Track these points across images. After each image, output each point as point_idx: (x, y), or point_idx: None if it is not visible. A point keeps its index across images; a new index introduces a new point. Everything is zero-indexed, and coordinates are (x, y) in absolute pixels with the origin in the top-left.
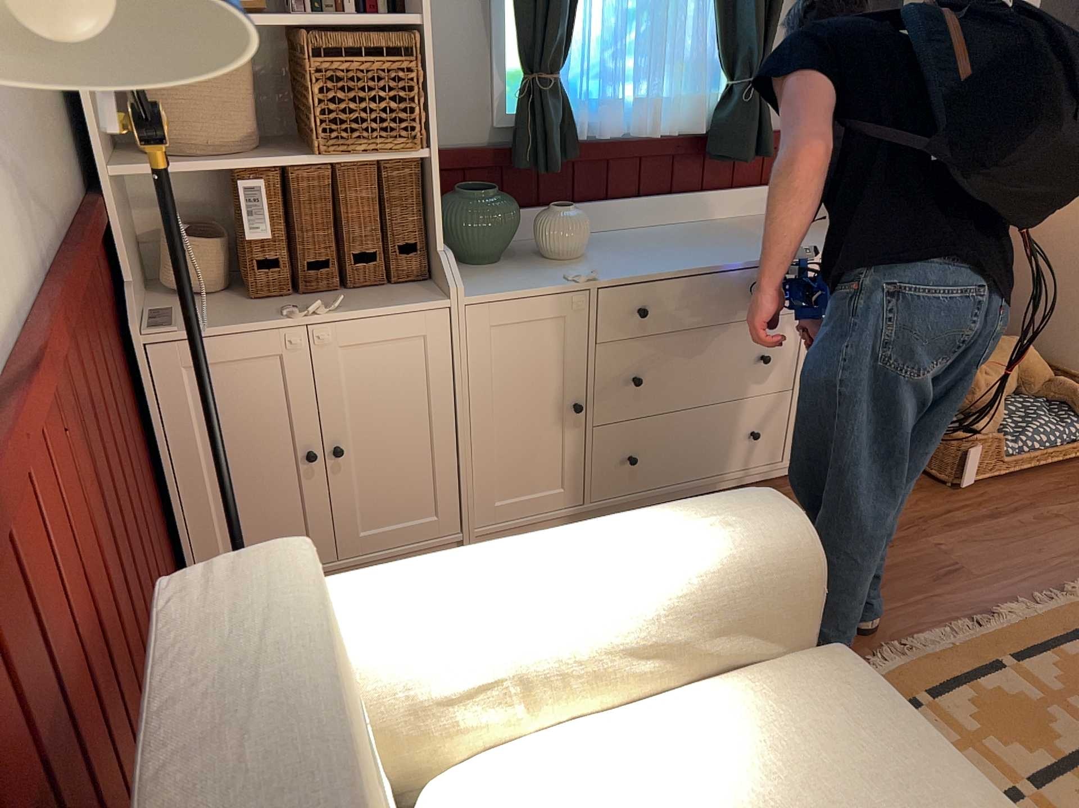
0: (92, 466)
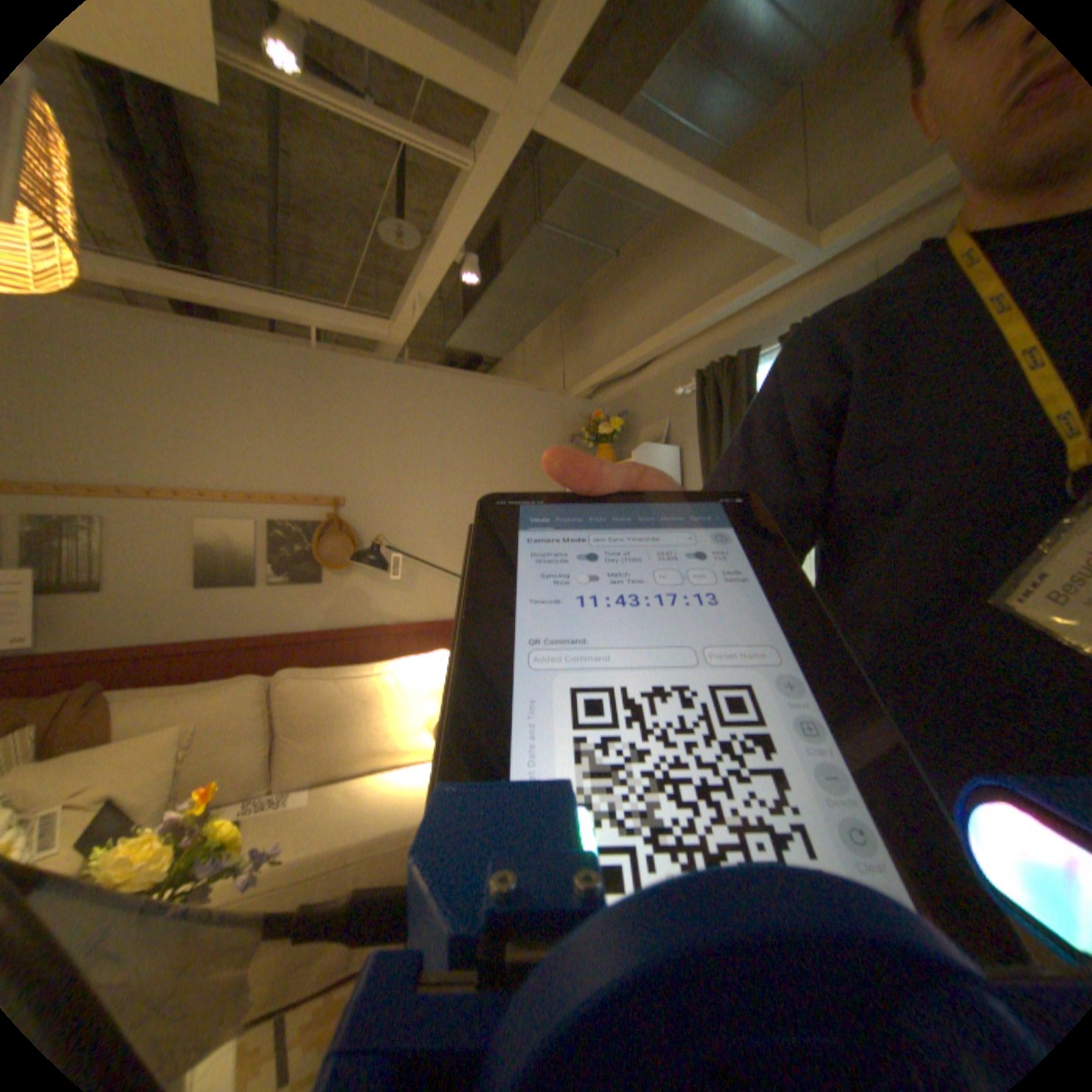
0: None
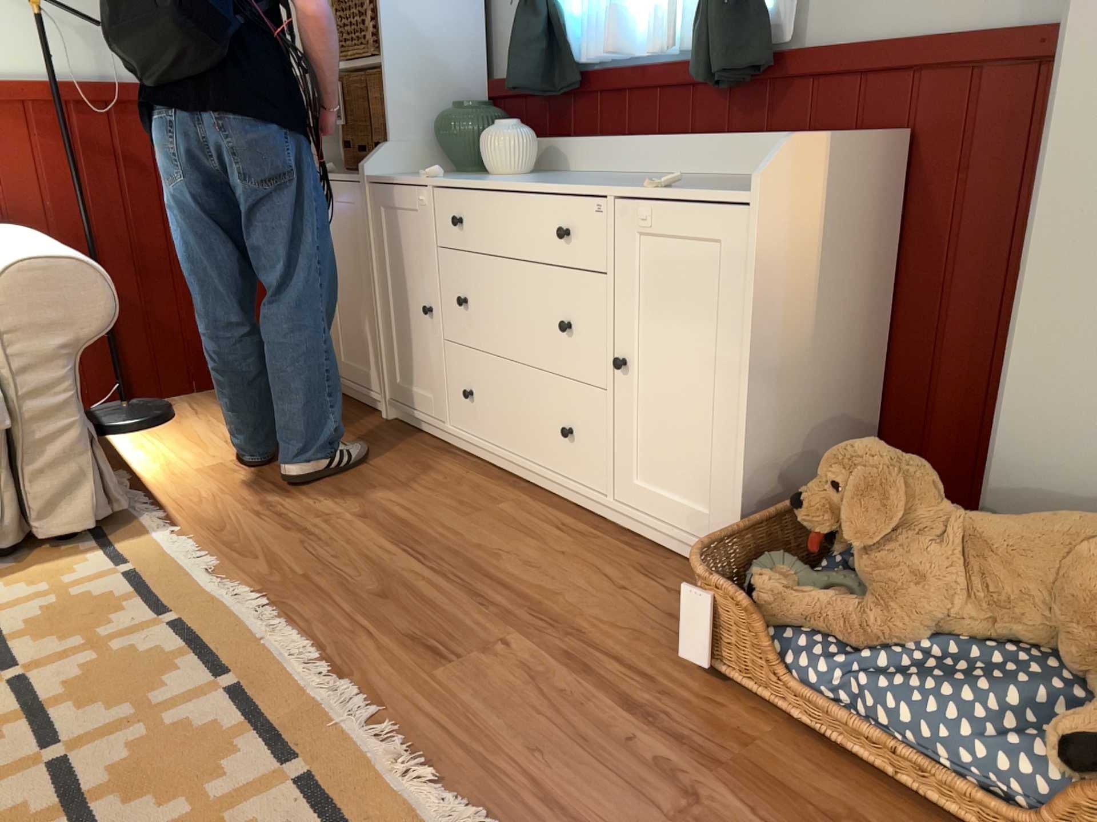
0: (99, 180)
